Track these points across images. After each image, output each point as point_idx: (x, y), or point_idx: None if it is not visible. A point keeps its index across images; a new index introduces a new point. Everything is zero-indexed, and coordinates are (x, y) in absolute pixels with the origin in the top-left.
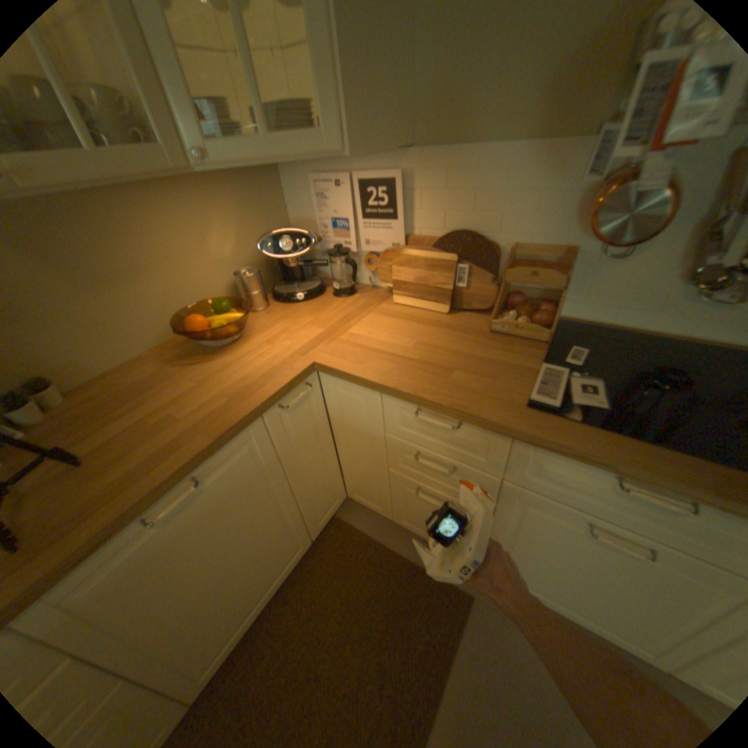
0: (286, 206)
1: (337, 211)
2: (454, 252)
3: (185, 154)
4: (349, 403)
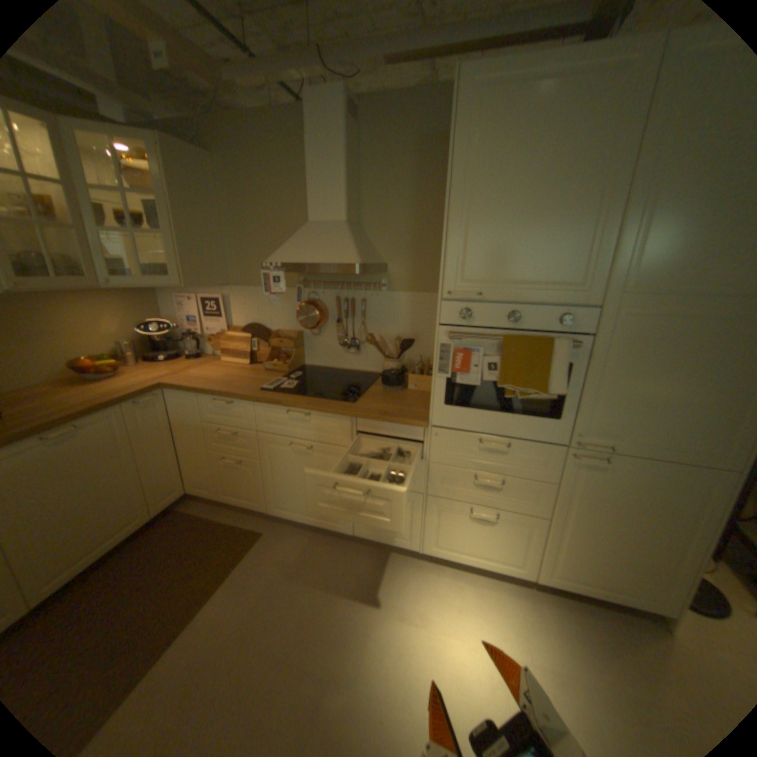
0: (159, 309)
1: (189, 312)
2: (250, 334)
3: (96, 281)
4: (180, 407)
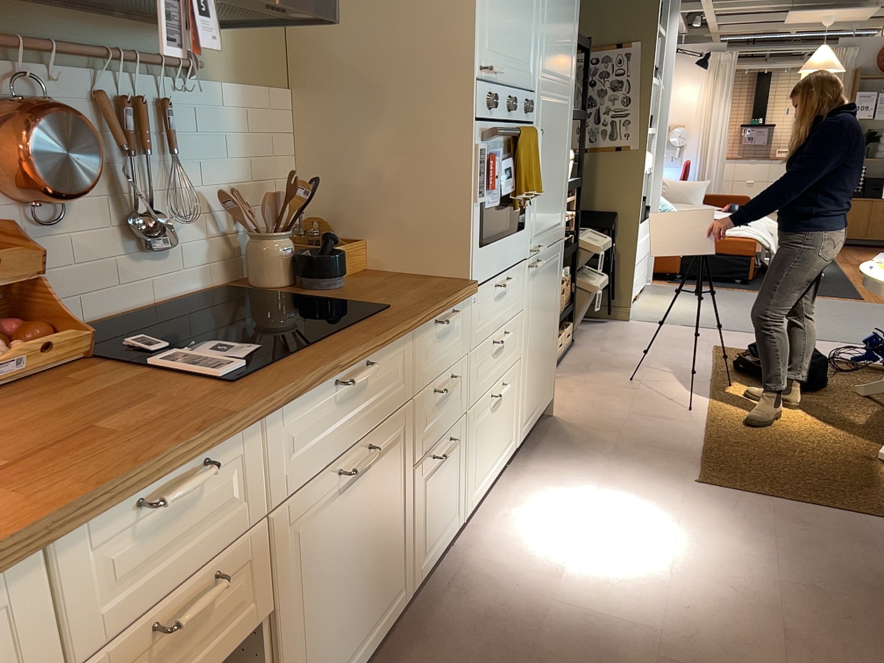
0: None
1: None
2: None
3: None
4: None
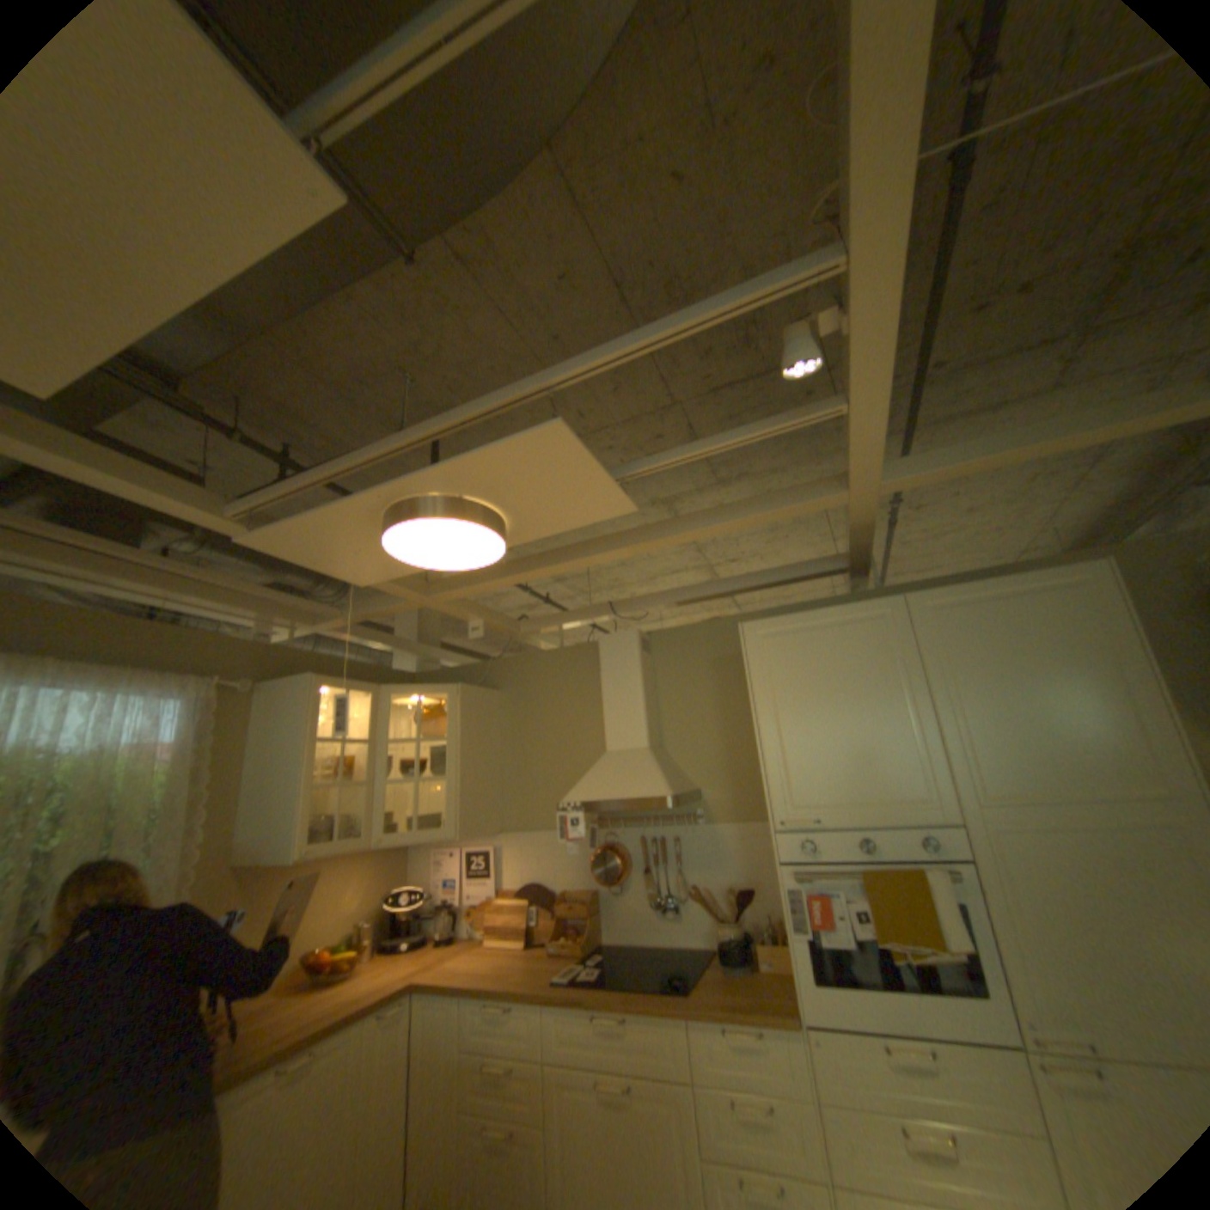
0: (406, 874)
1: (447, 876)
2: (527, 902)
3: (368, 843)
4: (431, 1029)
